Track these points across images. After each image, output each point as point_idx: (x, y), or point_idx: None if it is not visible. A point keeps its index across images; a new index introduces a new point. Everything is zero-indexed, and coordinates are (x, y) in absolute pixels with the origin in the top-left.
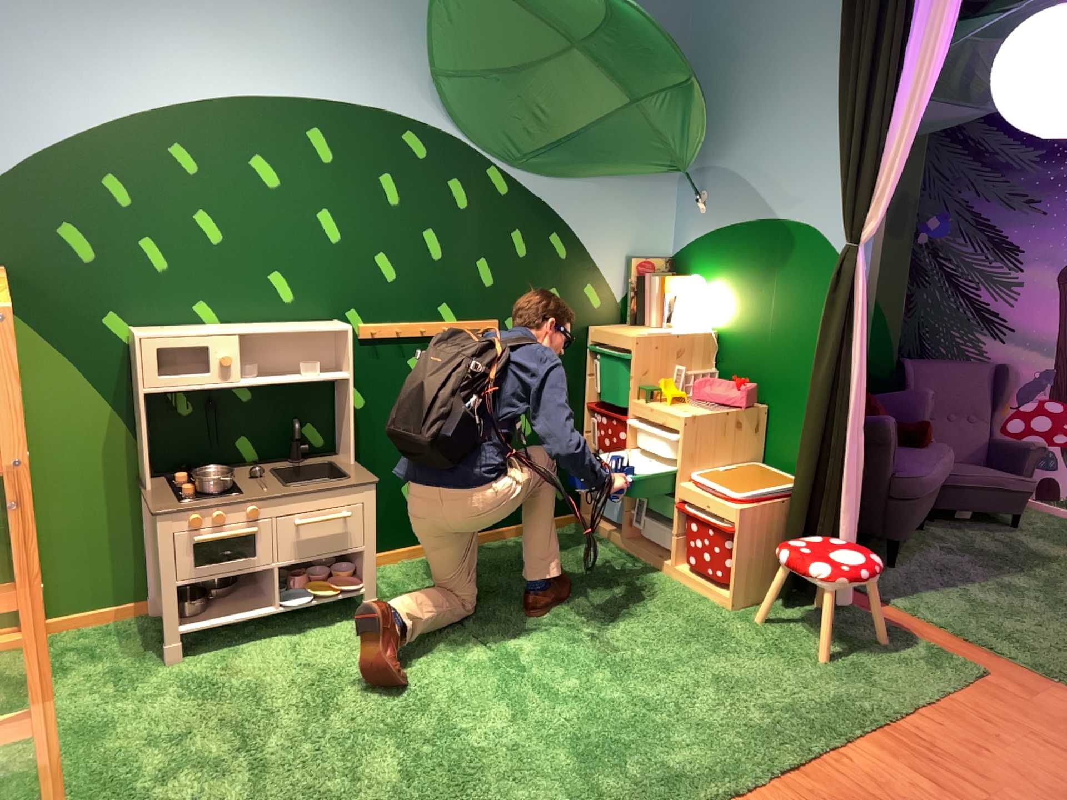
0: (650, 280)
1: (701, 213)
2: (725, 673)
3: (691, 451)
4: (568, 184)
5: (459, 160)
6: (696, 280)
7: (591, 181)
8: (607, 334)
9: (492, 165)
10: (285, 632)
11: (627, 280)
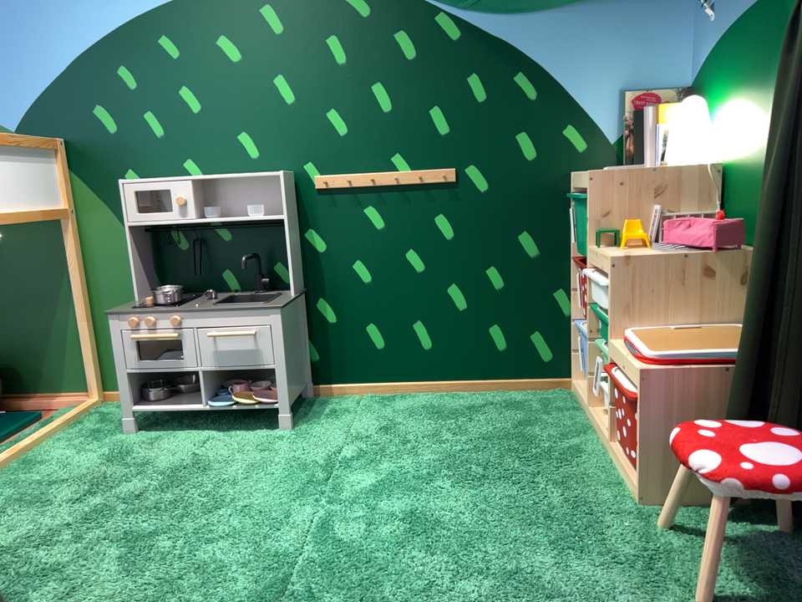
0: (649, 110)
1: (713, 14)
2: (535, 584)
3: (631, 302)
4: (534, 13)
5: (402, 6)
6: (709, 101)
7: (562, 5)
8: (578, 174)
9: (439, 5)
10: (210, 432)
11: (624, 115)
